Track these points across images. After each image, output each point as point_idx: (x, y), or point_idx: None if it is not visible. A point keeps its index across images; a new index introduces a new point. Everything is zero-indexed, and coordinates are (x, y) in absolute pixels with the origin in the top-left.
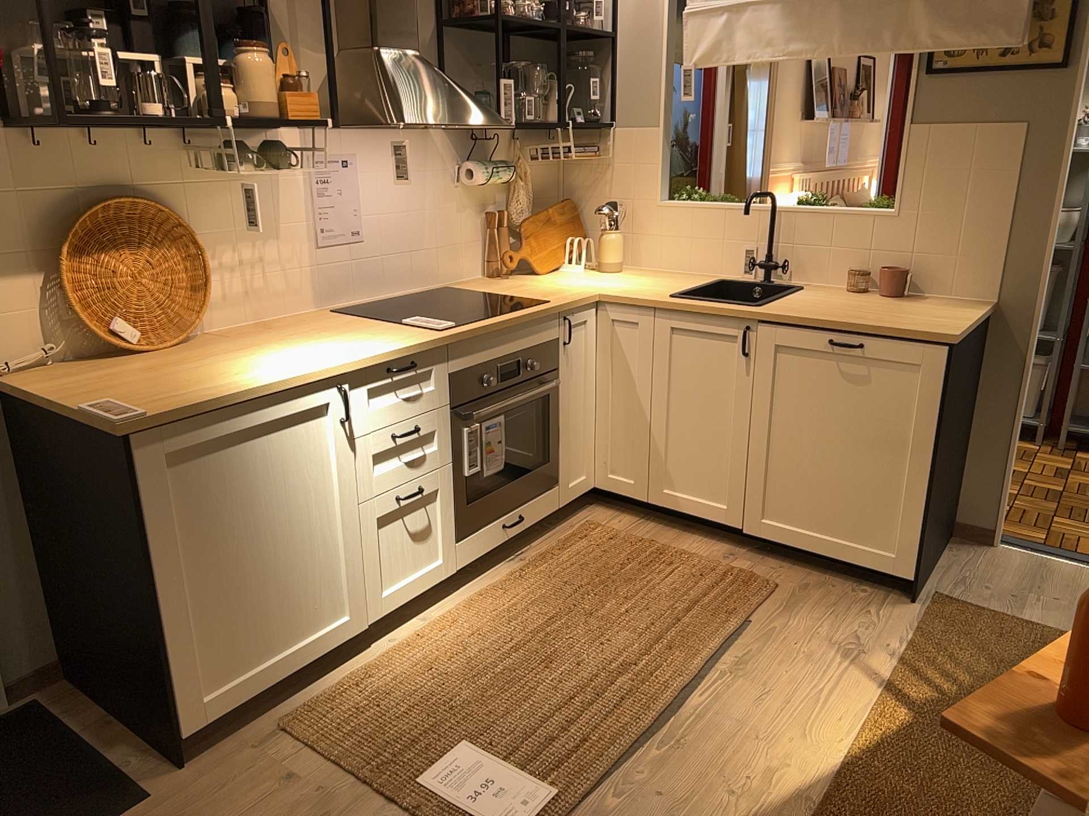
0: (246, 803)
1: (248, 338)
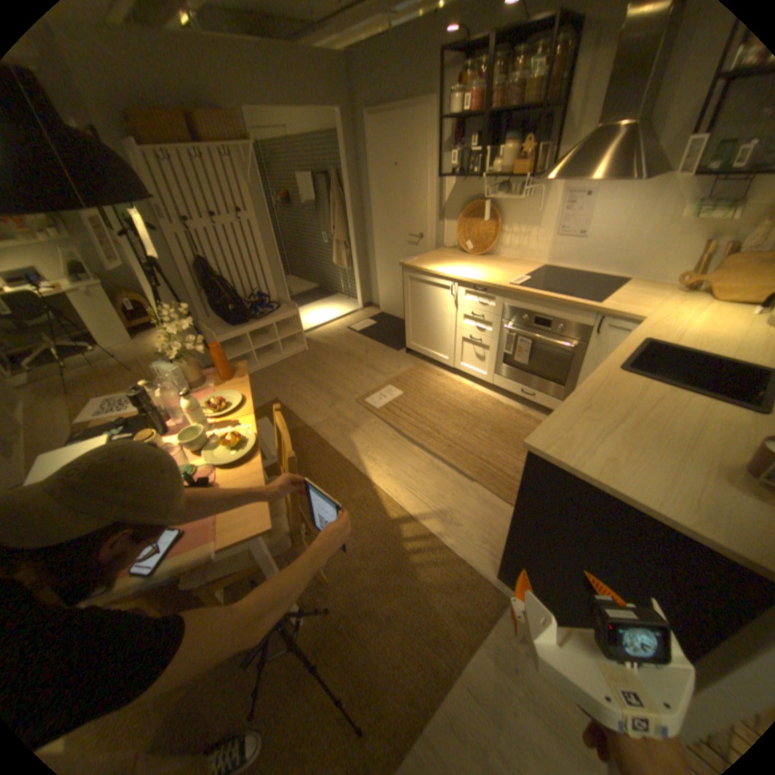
0: (392, 363)
1: (493, 261)
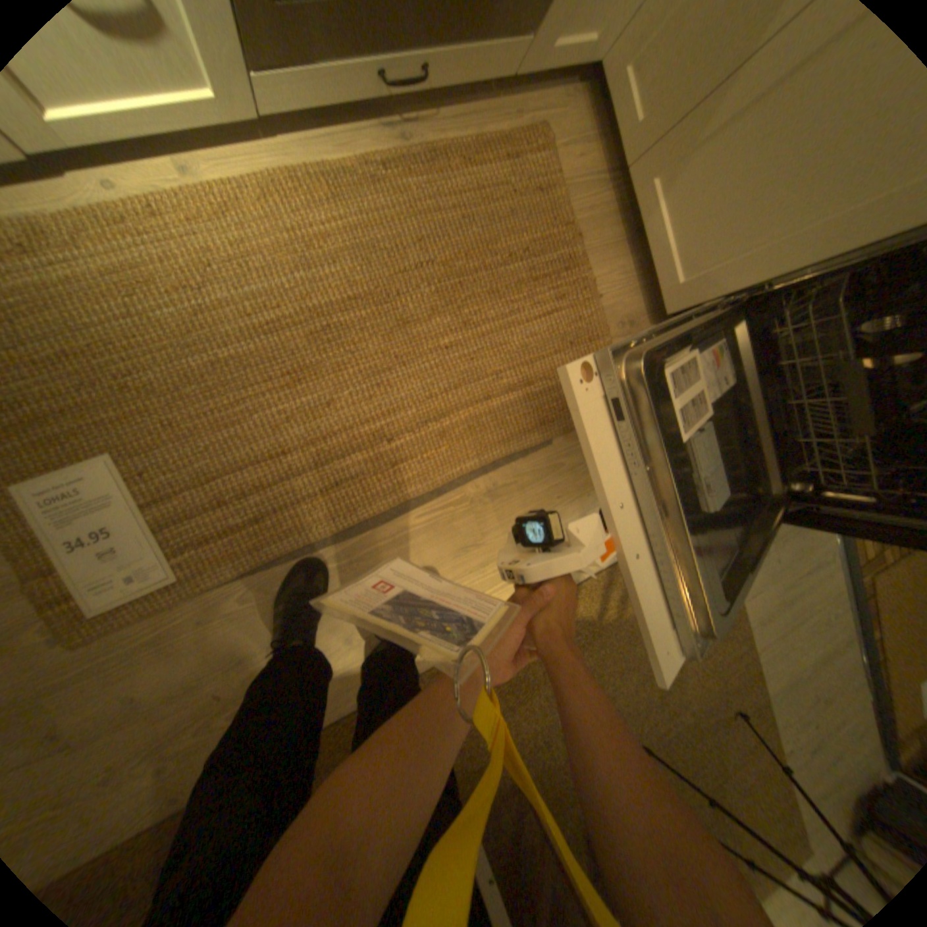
0: None
1: None
